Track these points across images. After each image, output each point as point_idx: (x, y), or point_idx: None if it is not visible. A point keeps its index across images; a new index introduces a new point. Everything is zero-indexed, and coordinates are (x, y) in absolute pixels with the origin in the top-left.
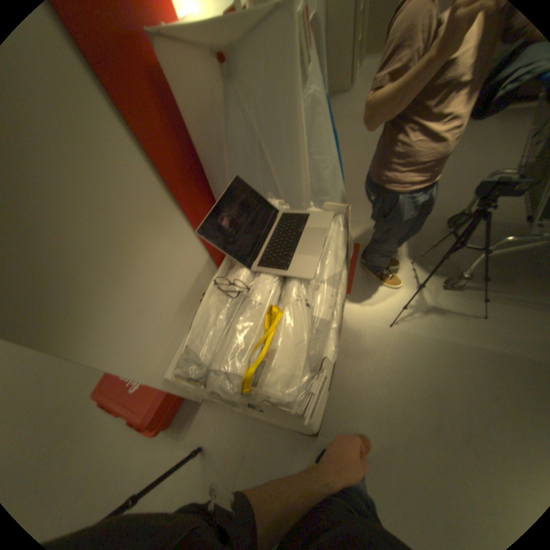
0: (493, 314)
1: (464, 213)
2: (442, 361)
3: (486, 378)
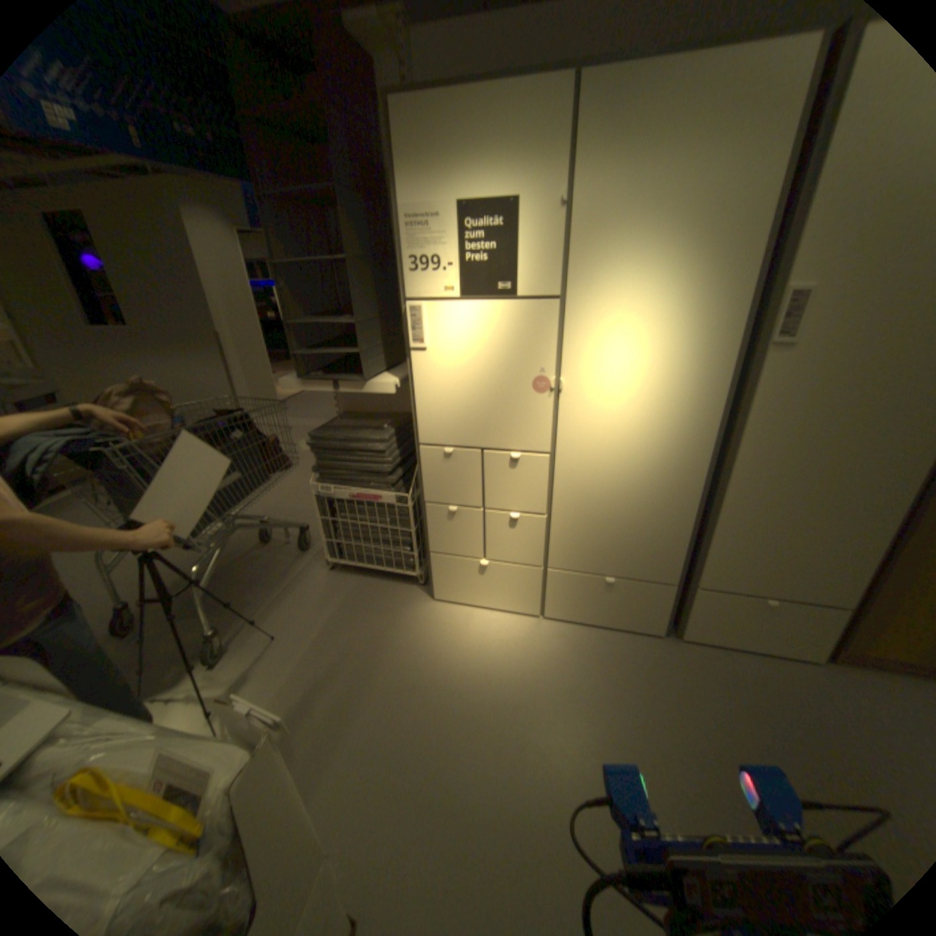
0: (270, 632)
1: (116, 615)
2: (302, 698)
3: (334, 659)
